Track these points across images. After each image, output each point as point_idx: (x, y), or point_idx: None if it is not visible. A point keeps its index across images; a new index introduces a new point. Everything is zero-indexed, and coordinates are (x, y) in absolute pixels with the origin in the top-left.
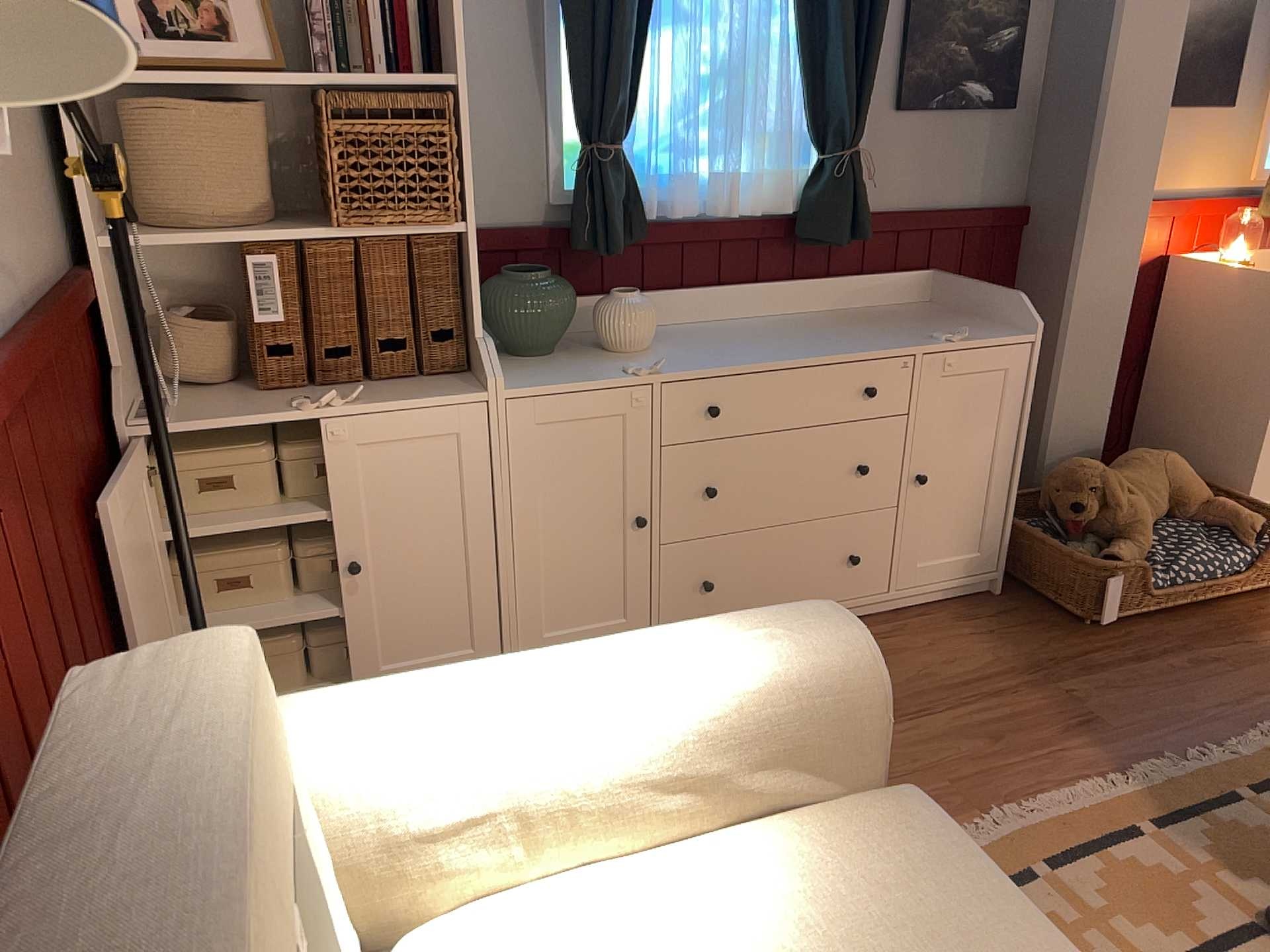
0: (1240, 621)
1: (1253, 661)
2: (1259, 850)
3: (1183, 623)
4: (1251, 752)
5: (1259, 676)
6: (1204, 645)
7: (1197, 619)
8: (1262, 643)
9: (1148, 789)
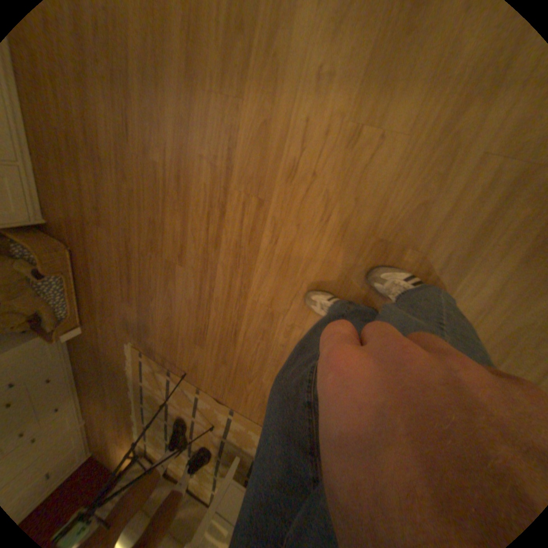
0: (81, 289)
1: (99, 314)
2: (148, 401)
3: (79, 304)
4: (127, 366)
5: (104, 323)
6: (89, 315)
7: (78, 298)
8: (92, 300)
9: (129, 393)
